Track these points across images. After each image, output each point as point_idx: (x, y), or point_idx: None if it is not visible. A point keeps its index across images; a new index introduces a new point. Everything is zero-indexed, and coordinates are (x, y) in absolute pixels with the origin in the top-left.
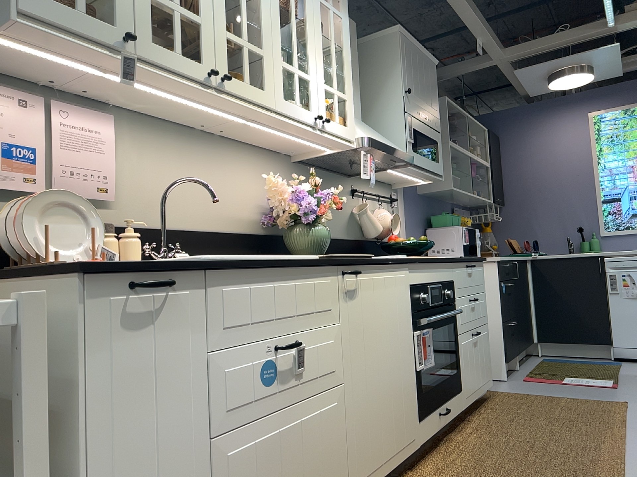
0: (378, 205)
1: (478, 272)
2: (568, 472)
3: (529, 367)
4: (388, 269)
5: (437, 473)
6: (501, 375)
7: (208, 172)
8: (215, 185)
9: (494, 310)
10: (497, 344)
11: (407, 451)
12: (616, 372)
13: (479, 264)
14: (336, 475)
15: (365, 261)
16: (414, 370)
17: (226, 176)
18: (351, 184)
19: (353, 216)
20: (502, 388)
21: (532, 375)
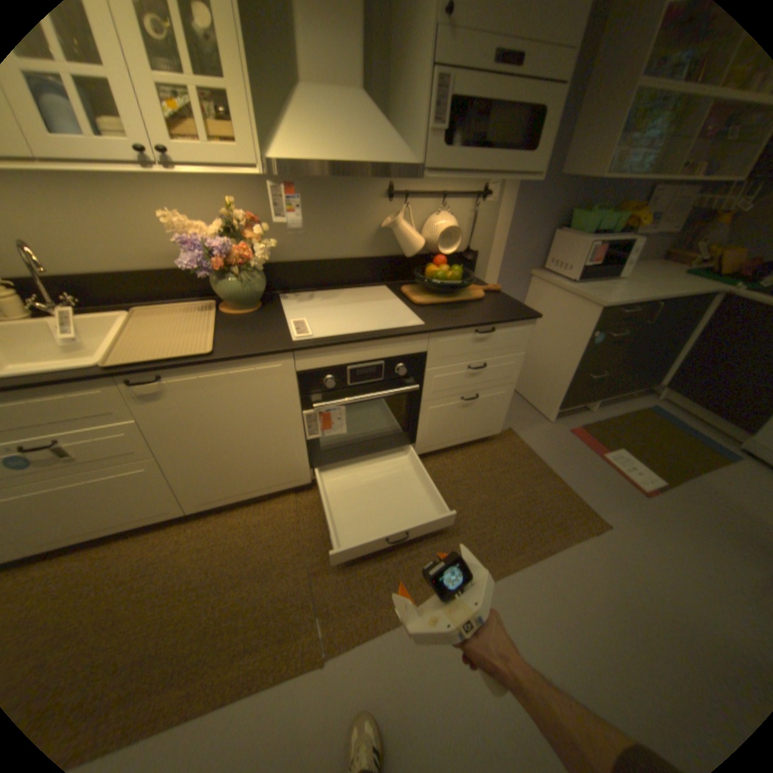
0: (446, 205)
1: (510, 334)
2: (383, 577)
3: (612, 414)
4: (236, 365)
5: (309, 507)
6: (557, 413)
7: (108, 207)
8: (123, 220)
9: (573, 358)
10: (559, 390)
11: (283, 487)
12: (702, 473)
13: (519, 324)
14: (158, 504)
15: (169, 367)
16: (305, 437)
17: (138, 207)
18: (387, 182)
19: (385, 227)
20: (529, 432)
21: (592, 428)
